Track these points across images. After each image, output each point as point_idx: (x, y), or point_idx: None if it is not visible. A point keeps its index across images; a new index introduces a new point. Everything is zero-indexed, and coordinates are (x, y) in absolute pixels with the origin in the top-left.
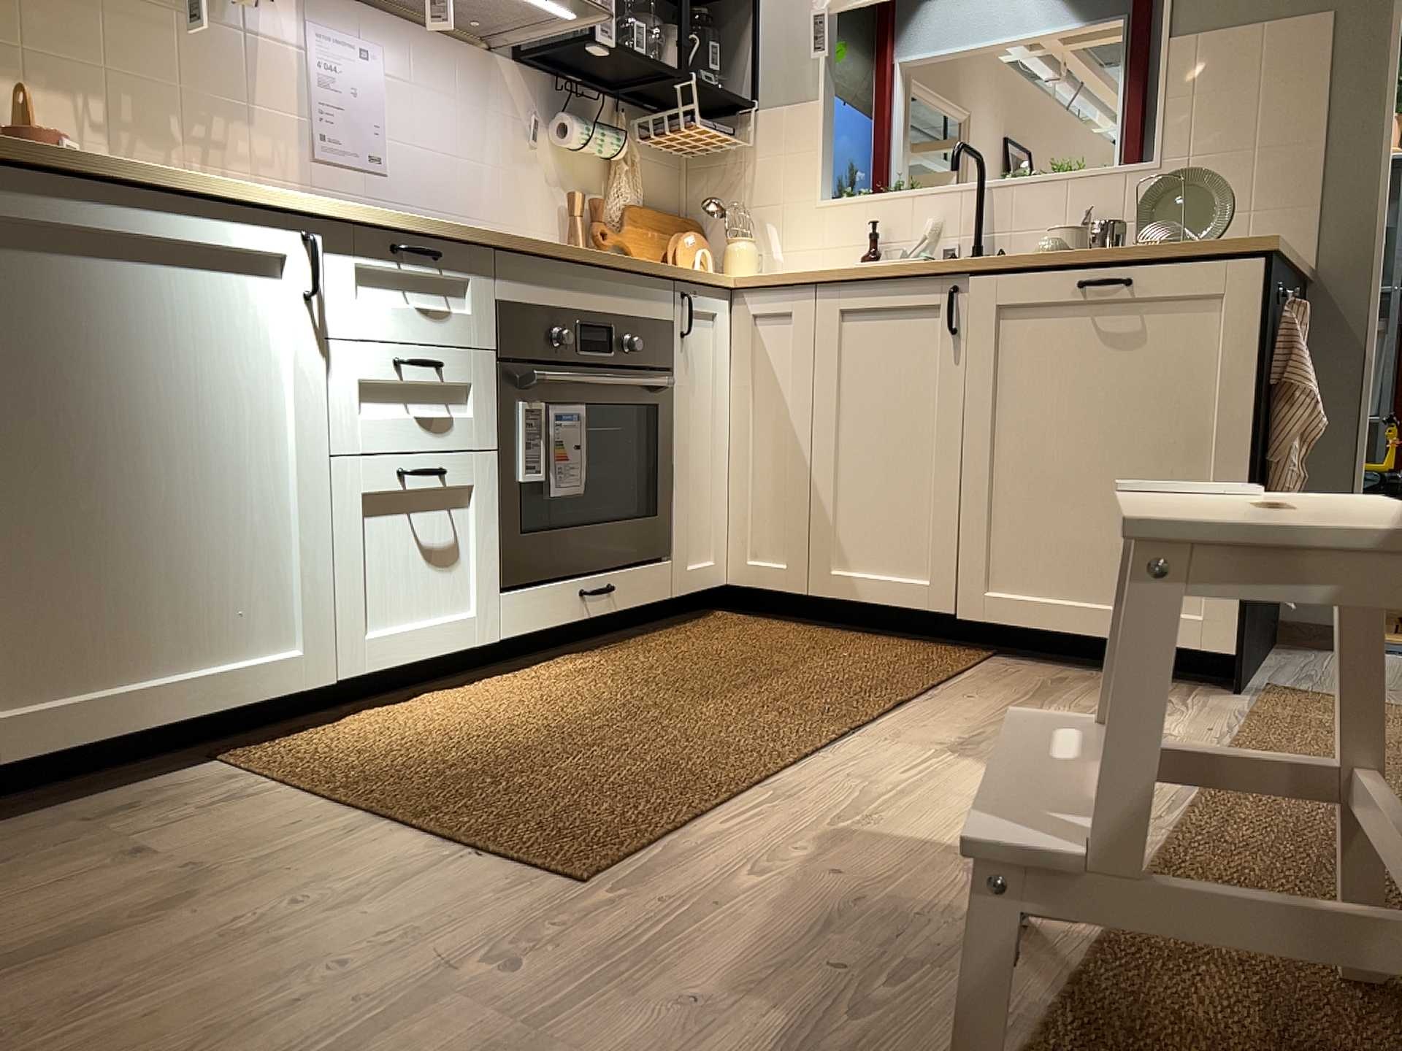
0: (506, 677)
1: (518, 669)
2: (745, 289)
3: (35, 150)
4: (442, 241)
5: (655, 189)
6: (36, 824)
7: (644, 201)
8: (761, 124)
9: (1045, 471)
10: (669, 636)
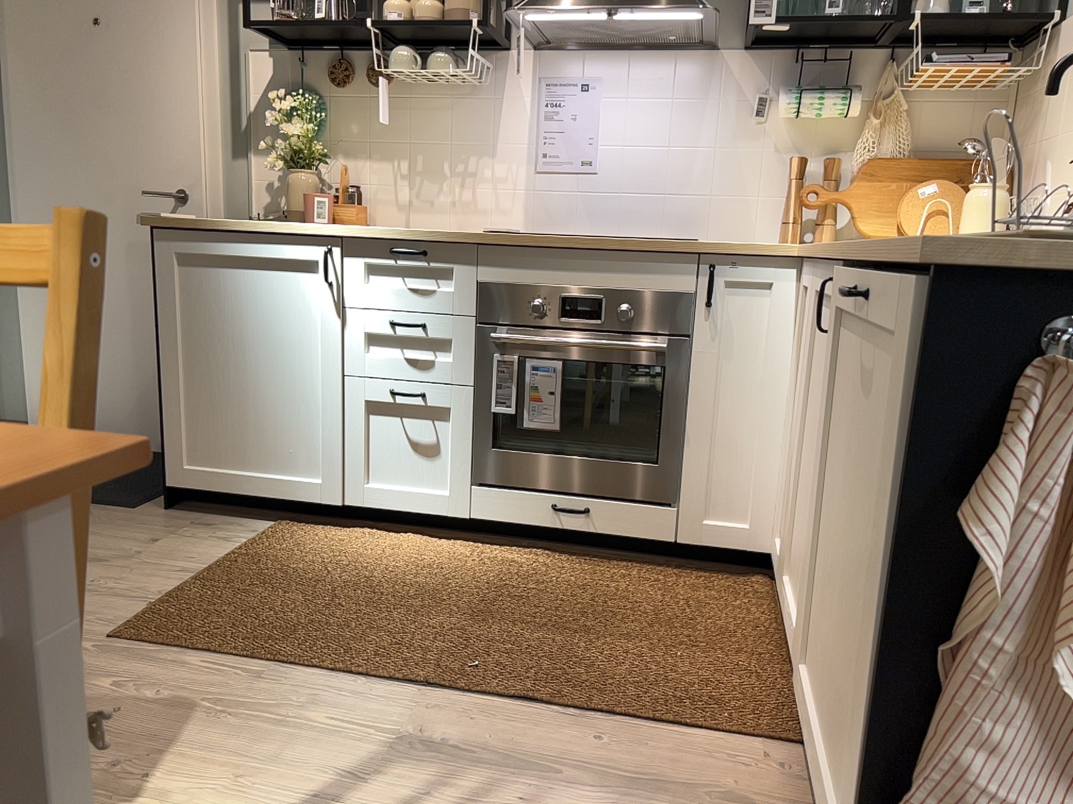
0: (480, 548)
1: (504, 547)
2: (804, 262)
3: (197, 220)
4: (426, 243)
5: (948, 131)
6: (186, 517)
7: (925, 149)
8: (1062, 37)
9: (841, 553)
10: (655, 576)
